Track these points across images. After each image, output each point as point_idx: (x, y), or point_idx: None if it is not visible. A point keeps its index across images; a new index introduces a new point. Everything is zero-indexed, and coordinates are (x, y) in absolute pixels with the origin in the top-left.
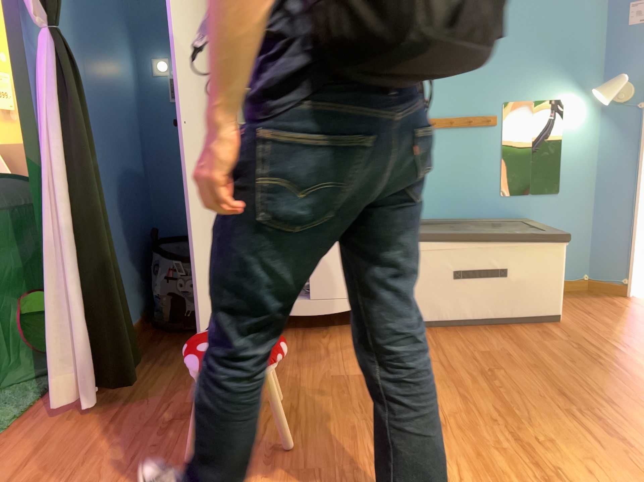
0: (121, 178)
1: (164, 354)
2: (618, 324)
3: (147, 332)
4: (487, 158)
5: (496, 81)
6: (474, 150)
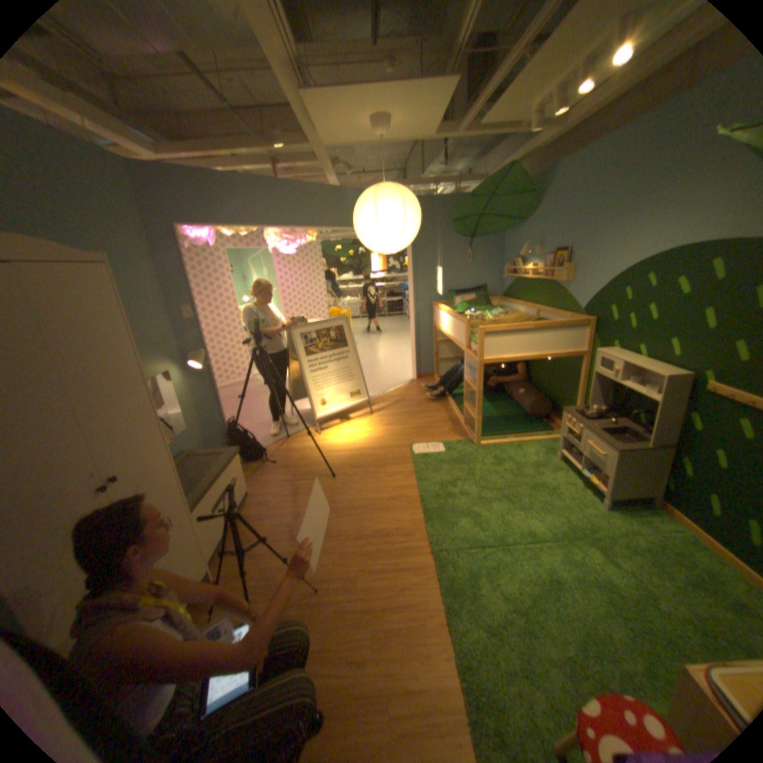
0: None
1: None
2: (262, 476)
3: None
4: None
5: None
6: None
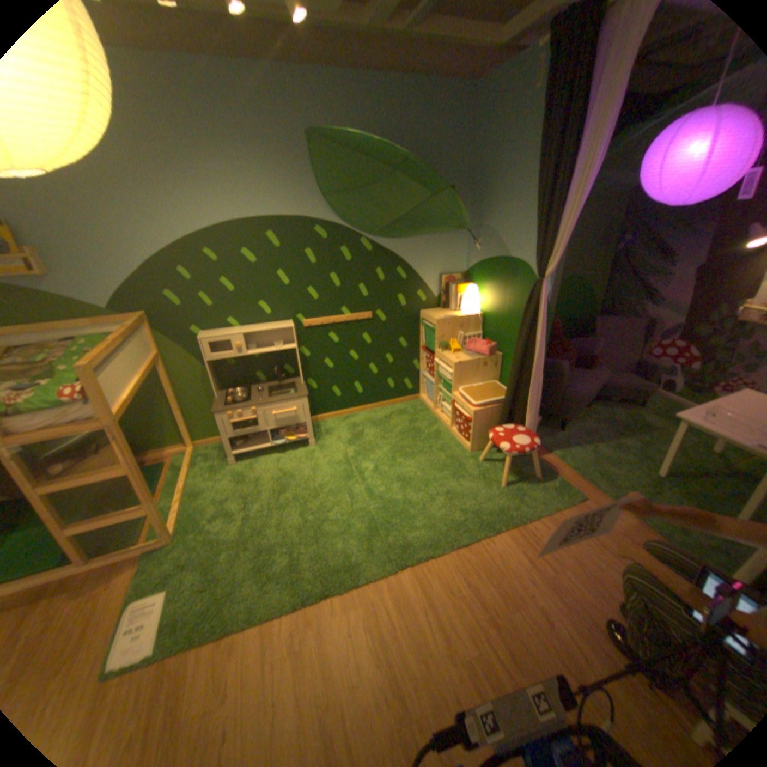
0: None
1: None
2: None
3: None
4: None
5: None
6: None
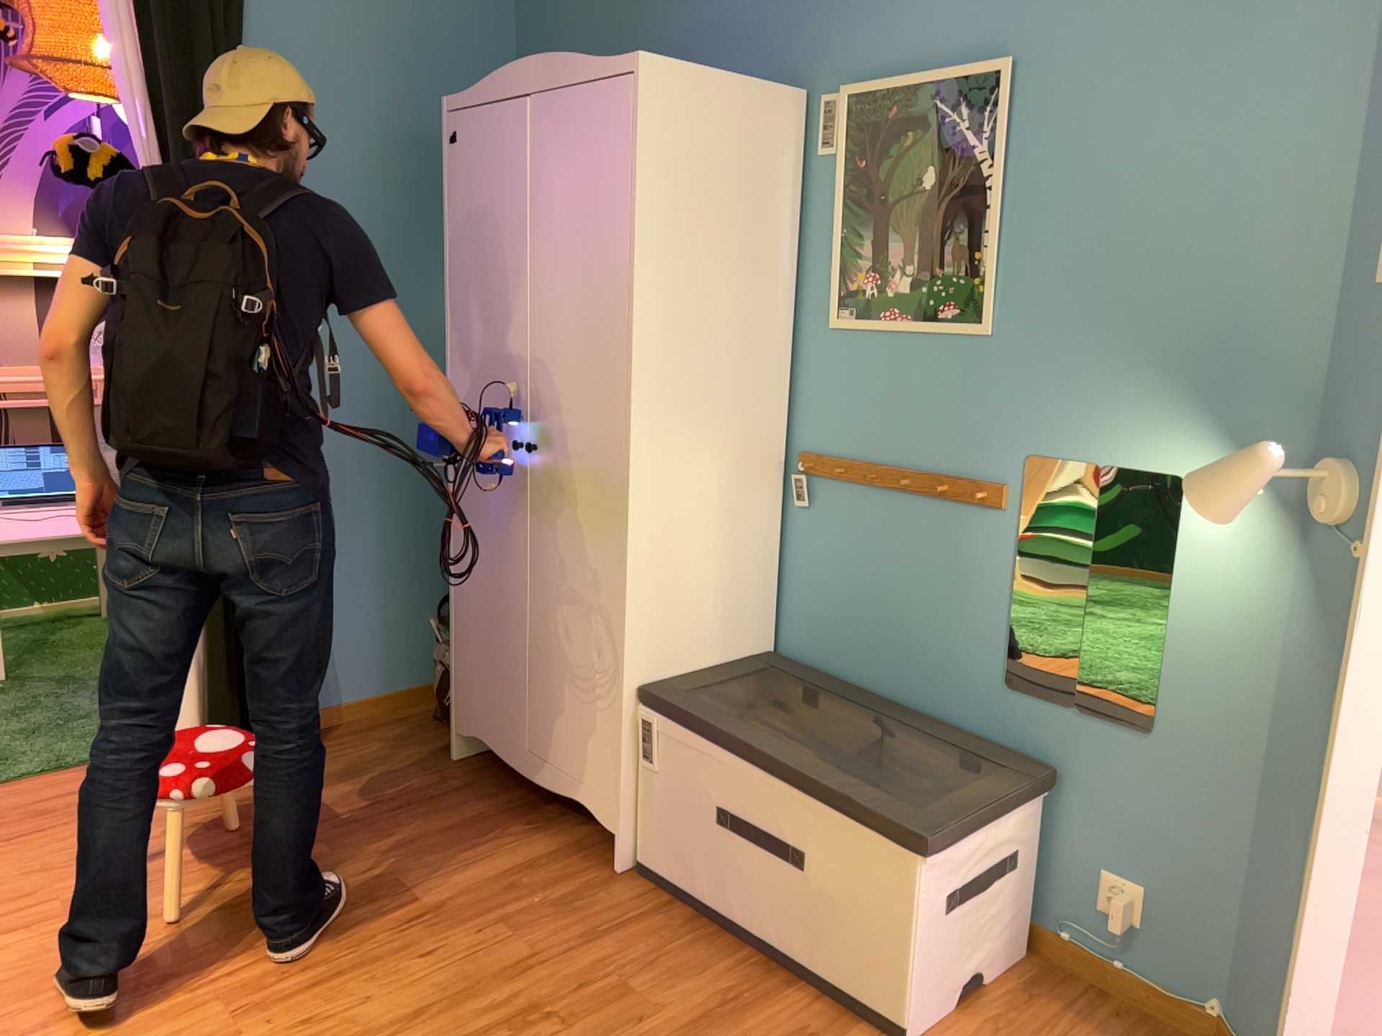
0: (413, 476)
1: (363, 745)
2: None
3: (414, 707)
4: (980, 584)
5: (1013, 399)
6: (954, 555)
